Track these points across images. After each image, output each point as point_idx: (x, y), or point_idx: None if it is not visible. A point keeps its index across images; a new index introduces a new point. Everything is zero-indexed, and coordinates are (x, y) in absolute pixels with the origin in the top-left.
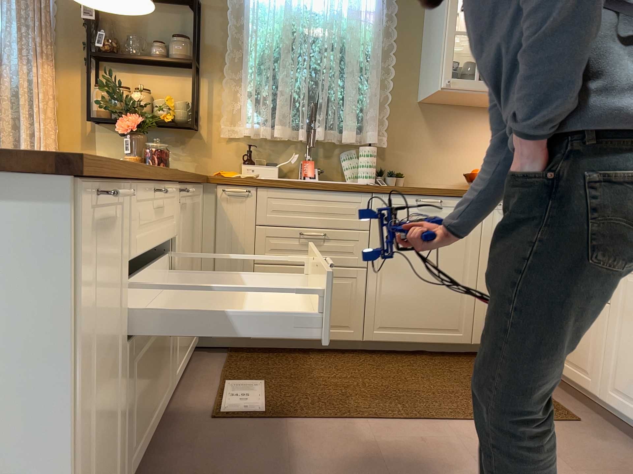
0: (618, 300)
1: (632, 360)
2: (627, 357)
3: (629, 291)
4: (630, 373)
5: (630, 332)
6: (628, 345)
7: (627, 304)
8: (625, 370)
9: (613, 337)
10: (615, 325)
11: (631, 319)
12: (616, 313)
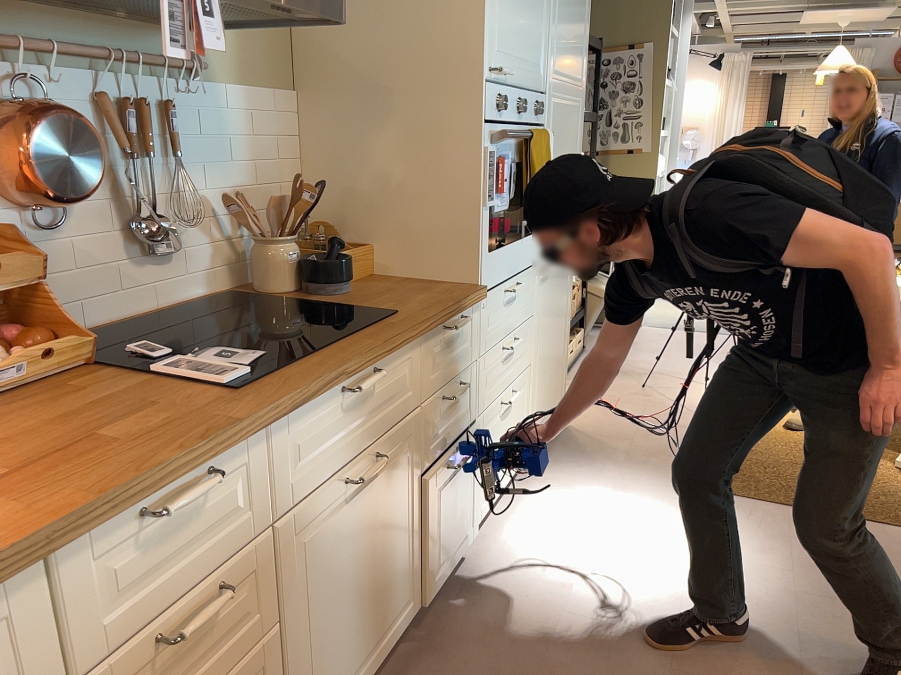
0: (292, 594)
1: (328, 644)
2: (321, 652)
3: (306, 556)
4: (329, 663)
5: (319, 611)
6: (320, 632)
7: (307, 578)
8: (322, 672)
9: (296, 659)
10: (295, 638)
11: (318, 590)
12: (293, 616)
